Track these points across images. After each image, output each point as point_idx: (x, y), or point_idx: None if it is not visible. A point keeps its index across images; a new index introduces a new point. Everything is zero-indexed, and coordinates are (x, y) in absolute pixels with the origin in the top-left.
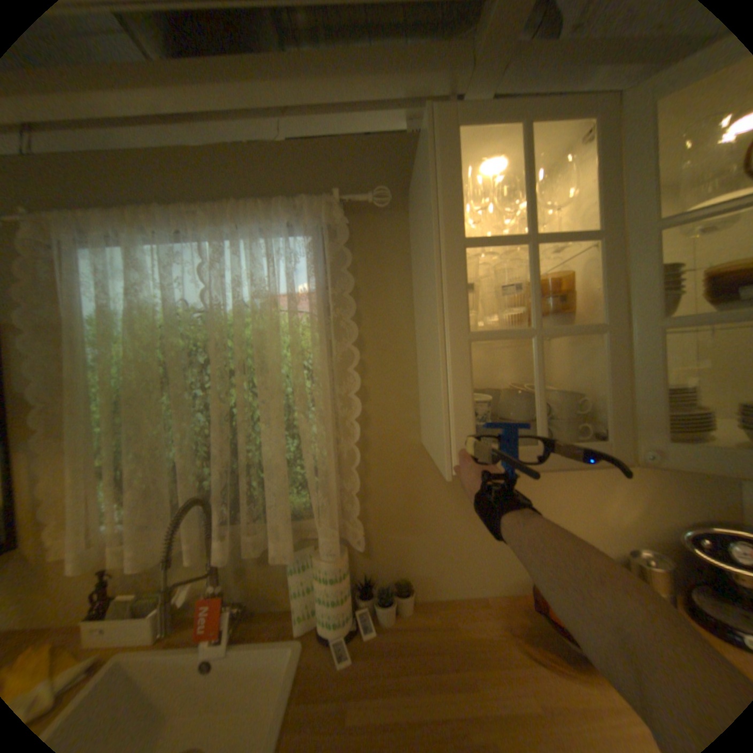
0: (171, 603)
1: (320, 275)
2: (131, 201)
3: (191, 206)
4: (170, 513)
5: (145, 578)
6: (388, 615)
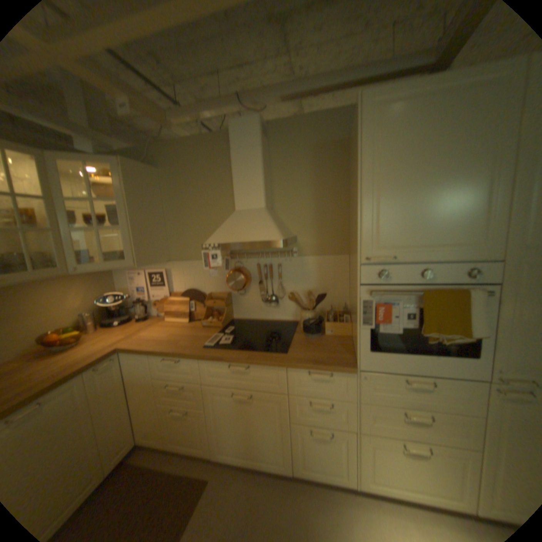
0: None
1: None
2: None
3: None
4: None
5: None
6: None
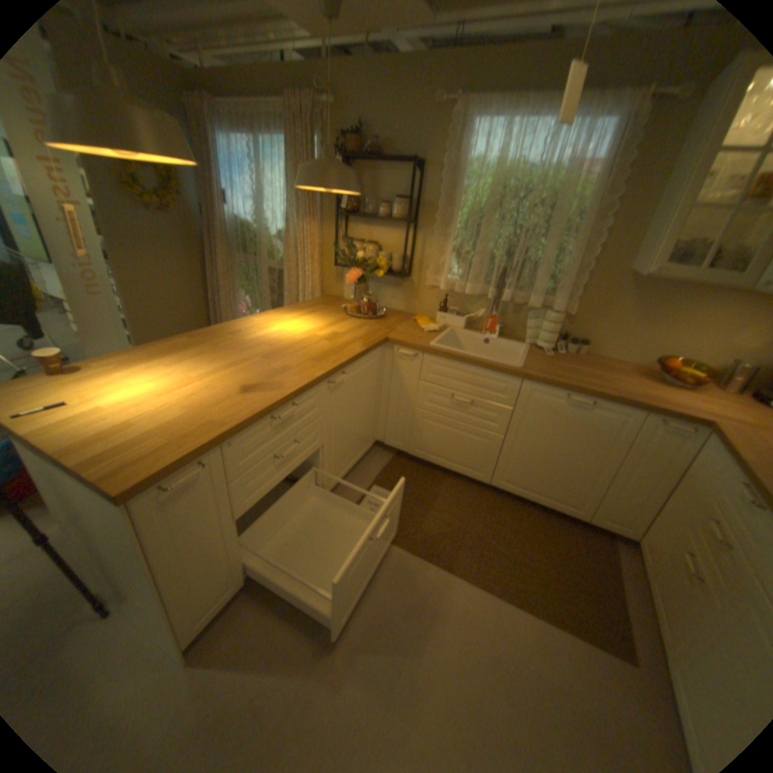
0: (474, 315)
1: (614, 151)
2: (510, 85)
3: (550, 95)
4: (485, 275)
5: (458, 305)
6: (573, 348)
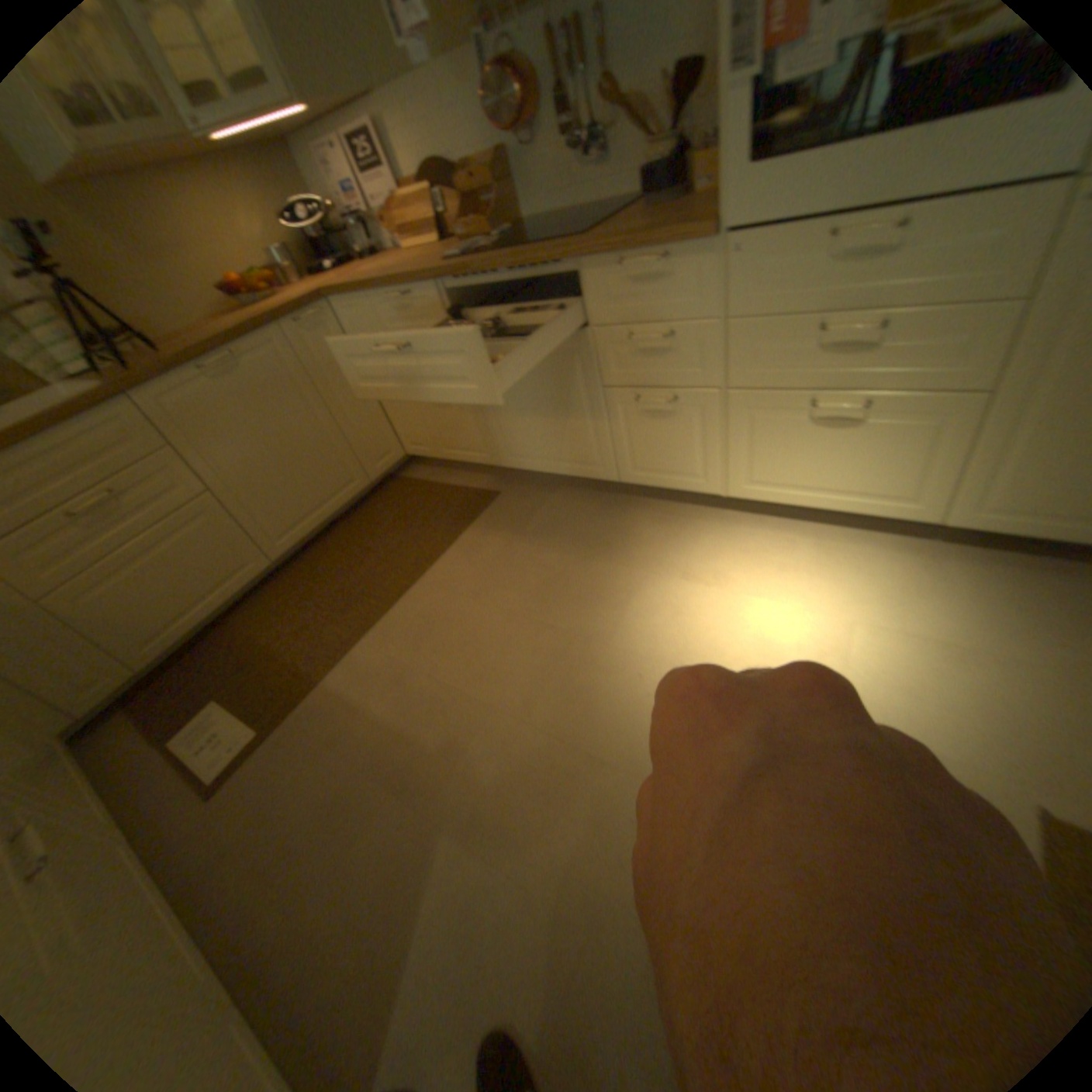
0: None
1: None
2: None
3: None
4: None
5: None
6: (118, 341)
